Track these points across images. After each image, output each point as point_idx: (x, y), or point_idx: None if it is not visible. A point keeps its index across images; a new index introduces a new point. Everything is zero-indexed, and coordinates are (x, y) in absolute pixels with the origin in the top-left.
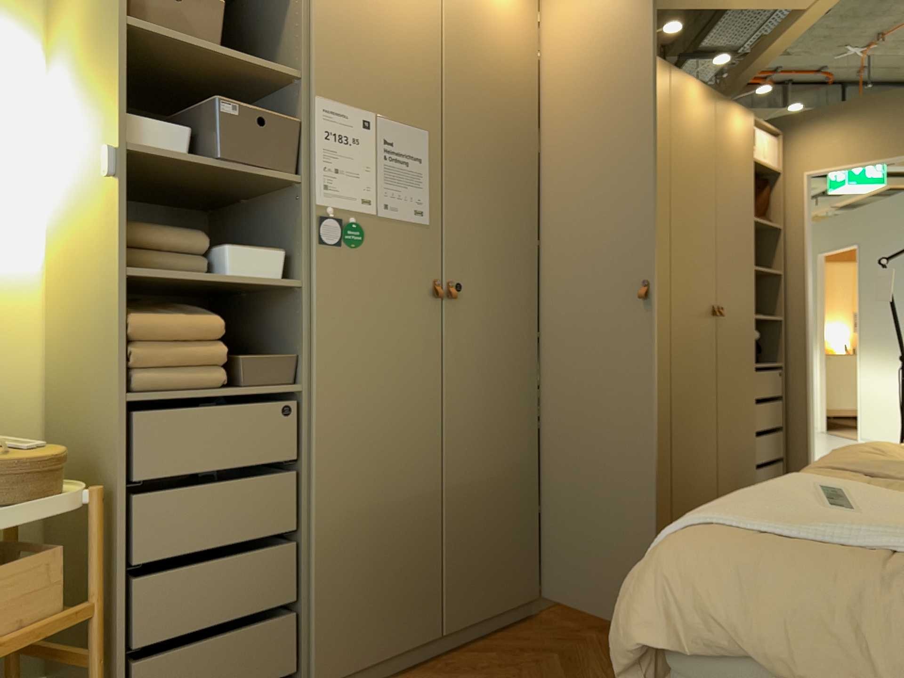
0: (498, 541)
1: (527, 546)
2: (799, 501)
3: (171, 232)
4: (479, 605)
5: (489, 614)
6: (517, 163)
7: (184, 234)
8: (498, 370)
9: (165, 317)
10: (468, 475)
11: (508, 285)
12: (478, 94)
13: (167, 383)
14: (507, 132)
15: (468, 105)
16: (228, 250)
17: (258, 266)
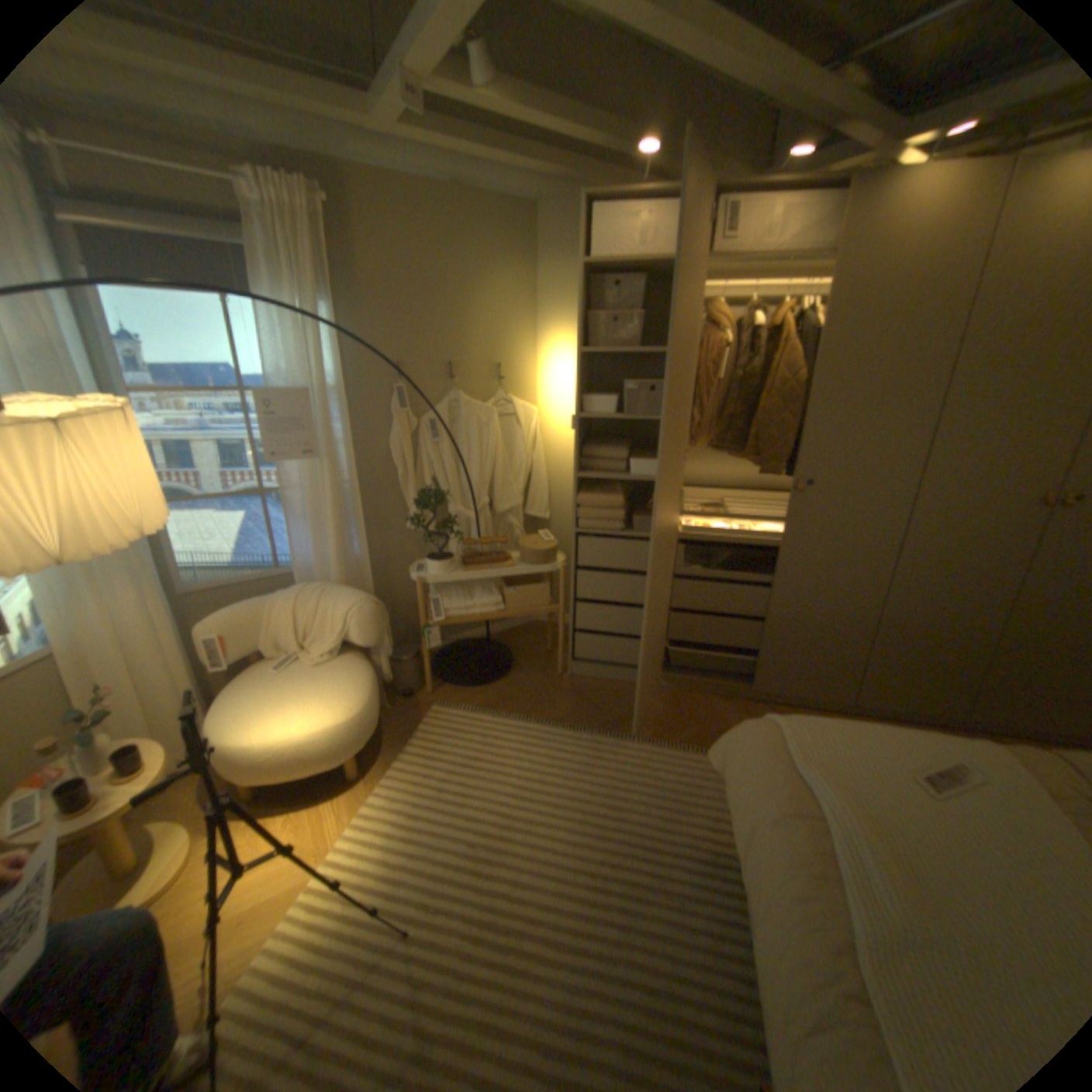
0: (816, 658)
1: (847, 671)
2: (902, 758)
3: (609, 450)
4: (788, 688)
5: (796, 696)
6: (914, 373)
7: (616, 451)
8: (843, 547)
9: (596, 496)
10: (793, 611)
11: (872, 483)
12: (870, 318)
13: (594, 527)
14: (906, 345)
15: (853, 332)
16: (632, 462)
17: (649, 470)
